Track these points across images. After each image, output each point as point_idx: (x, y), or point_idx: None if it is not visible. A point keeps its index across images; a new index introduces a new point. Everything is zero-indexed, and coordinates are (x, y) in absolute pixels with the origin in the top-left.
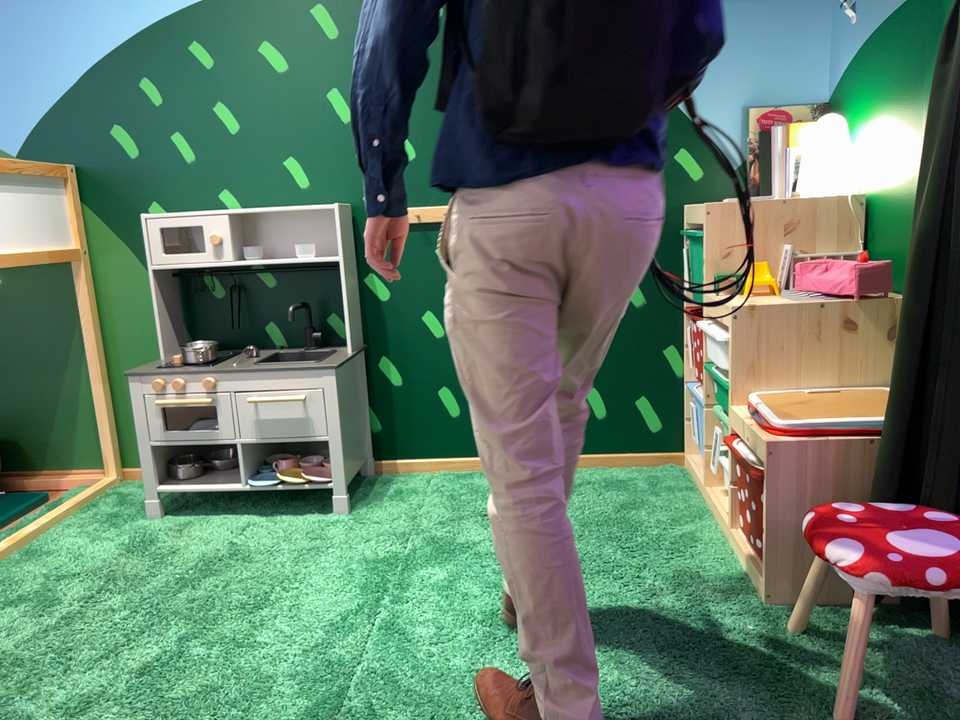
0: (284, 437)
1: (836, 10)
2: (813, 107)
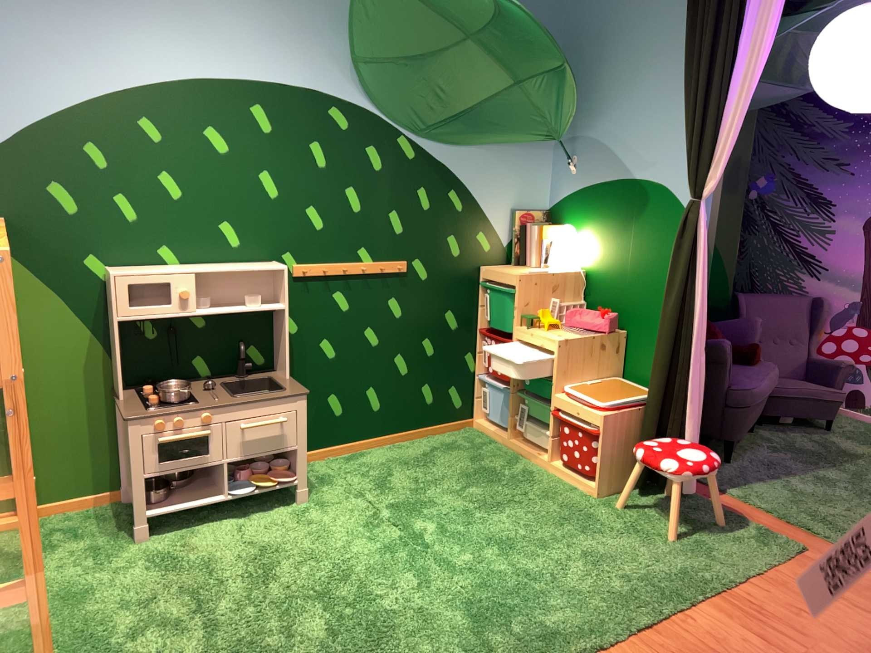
0: (267, 448)
1: (555, 164)
2: (541, 214)
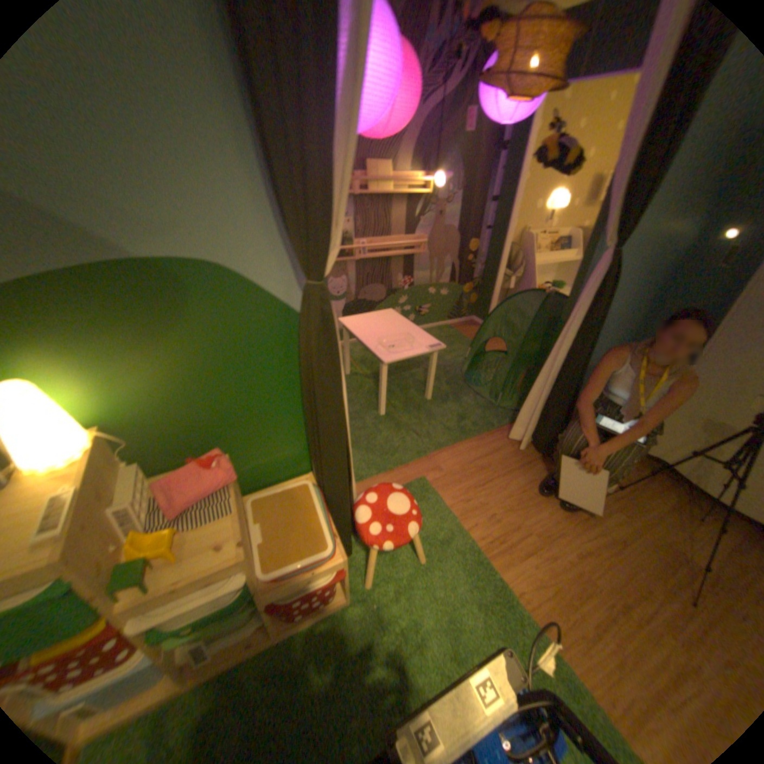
0: None
1: None
2: None
